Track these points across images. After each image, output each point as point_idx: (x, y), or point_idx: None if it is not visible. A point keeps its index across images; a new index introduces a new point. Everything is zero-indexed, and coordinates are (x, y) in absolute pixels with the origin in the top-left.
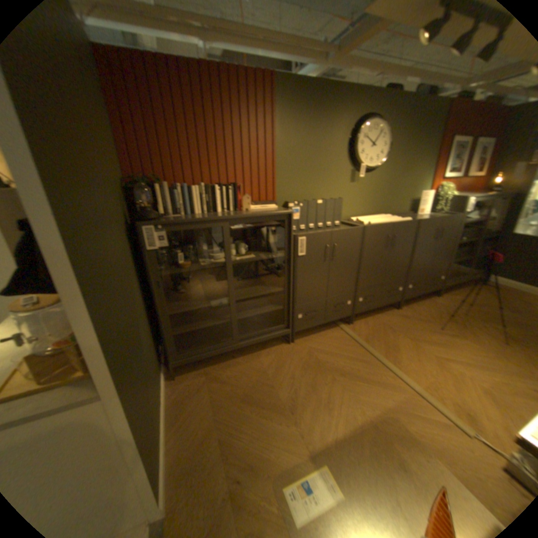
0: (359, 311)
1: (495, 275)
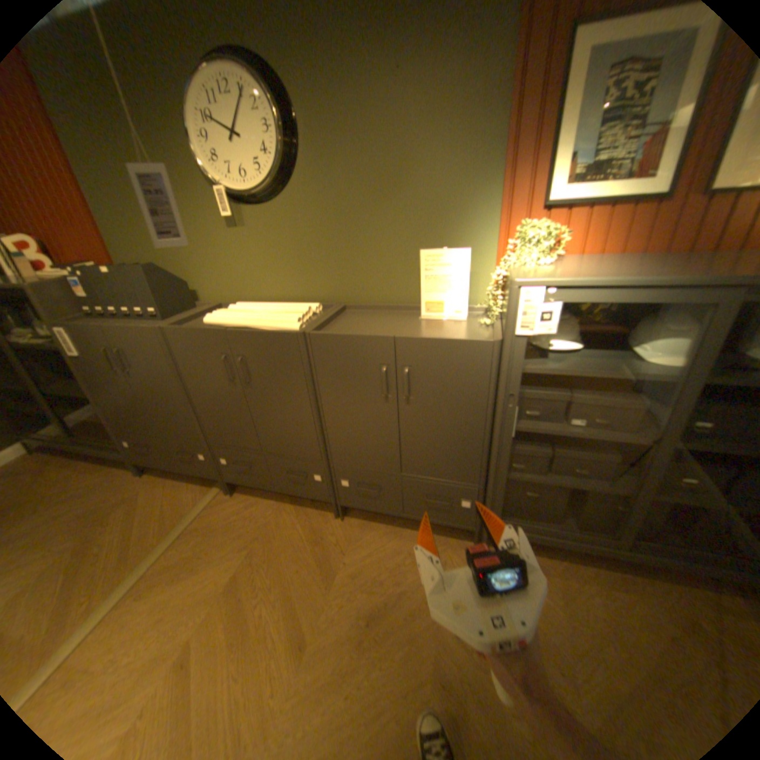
0: (231, 480)
1: None
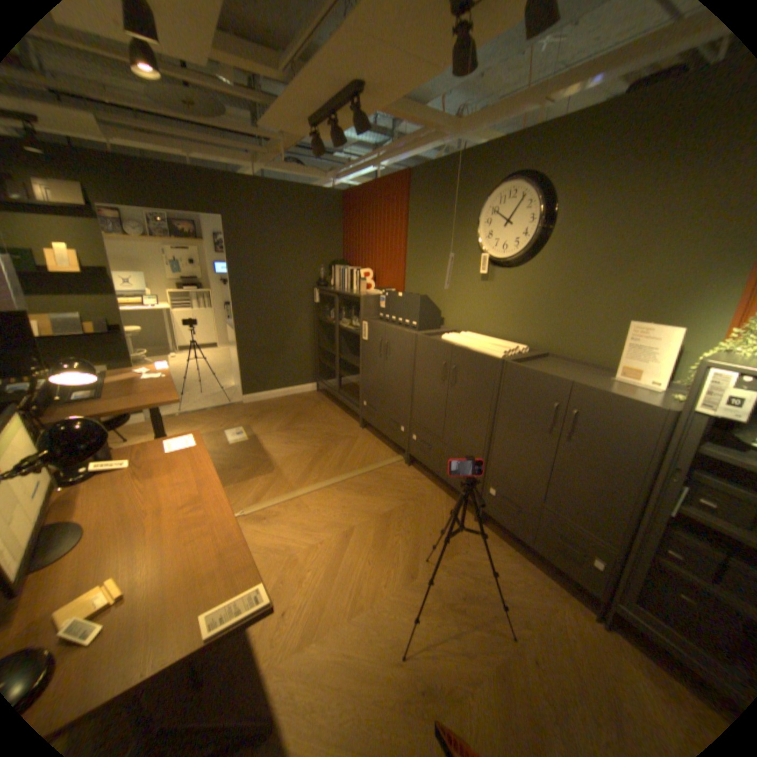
0: (414, 454)
1: None
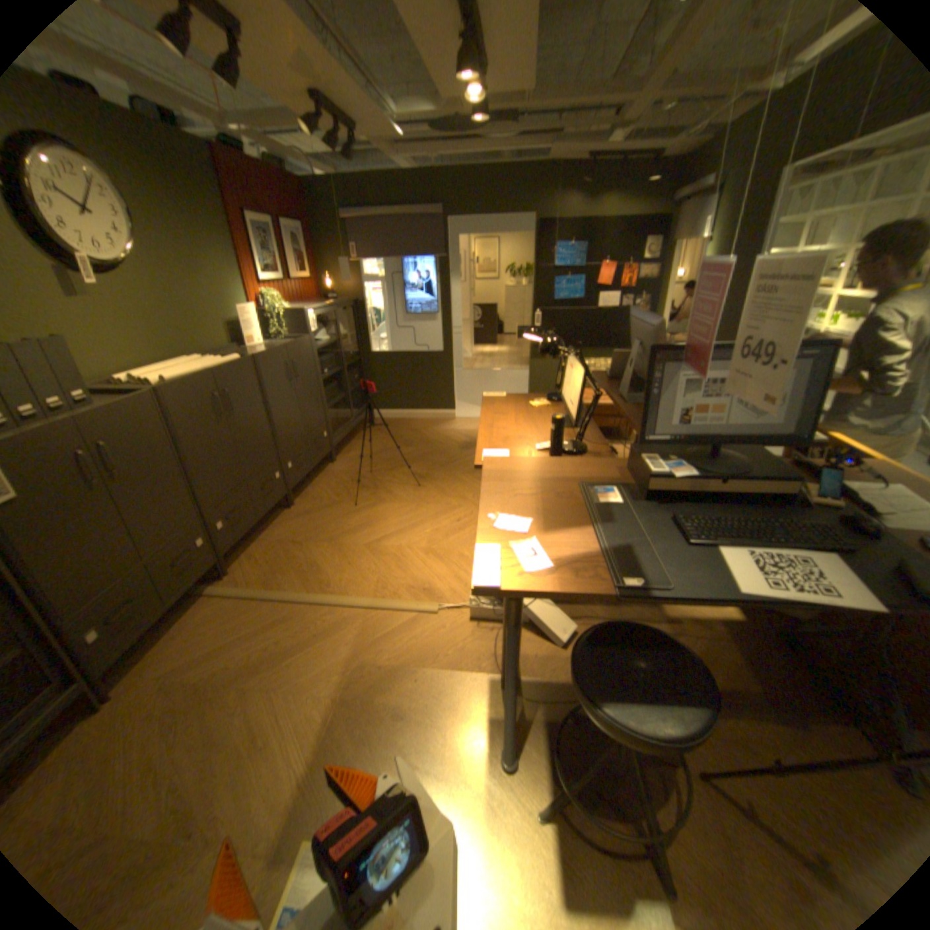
0: (228, 546)
1: (377, 410)
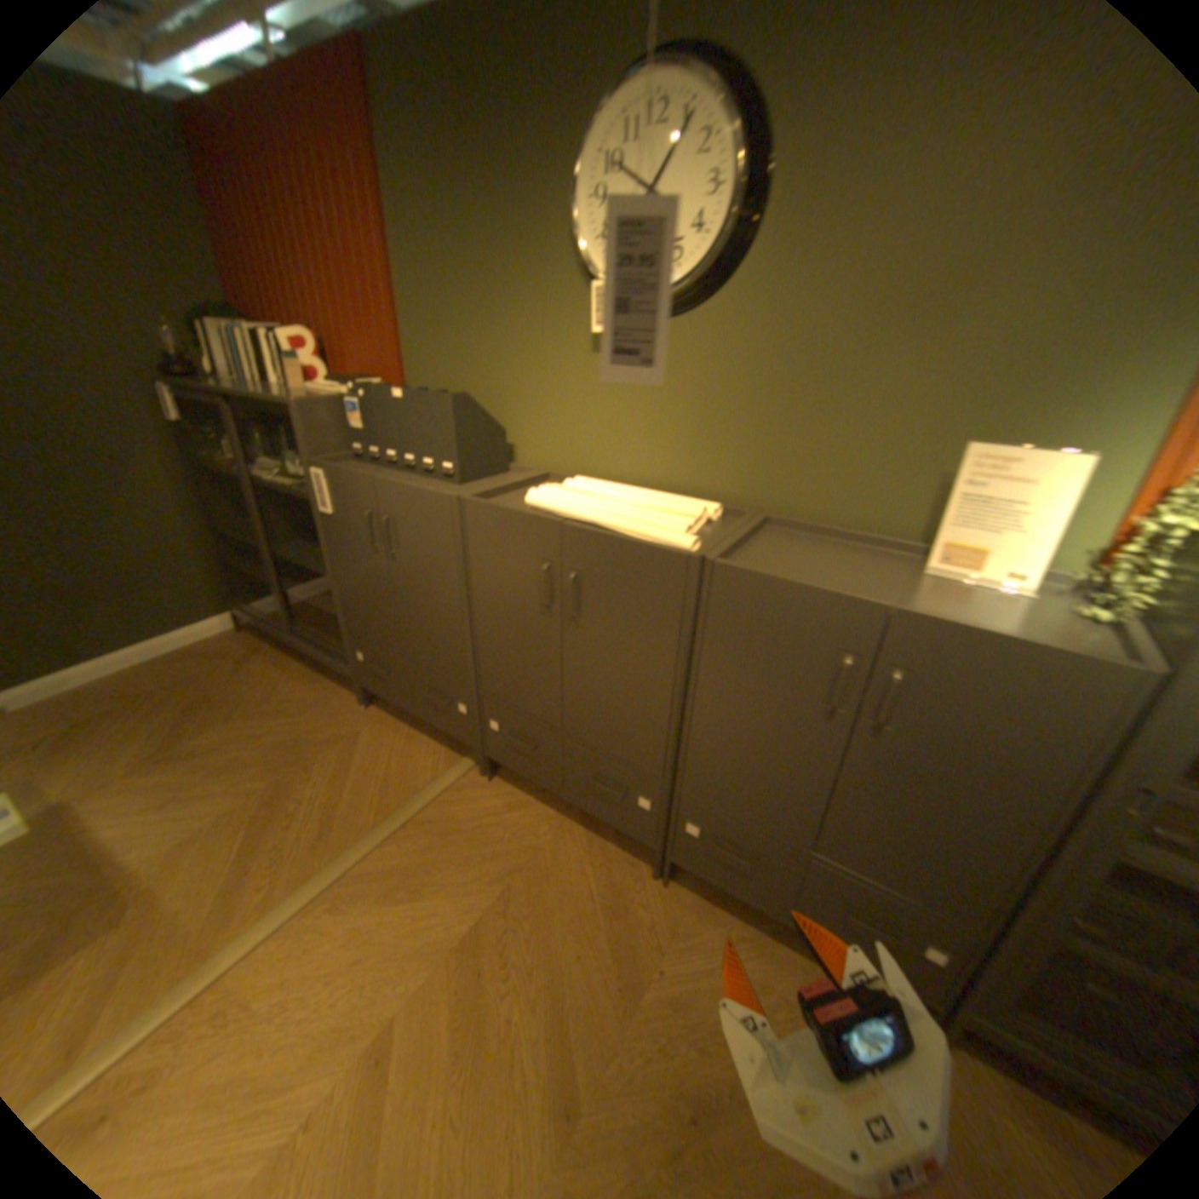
0: (498, 758)
1: None
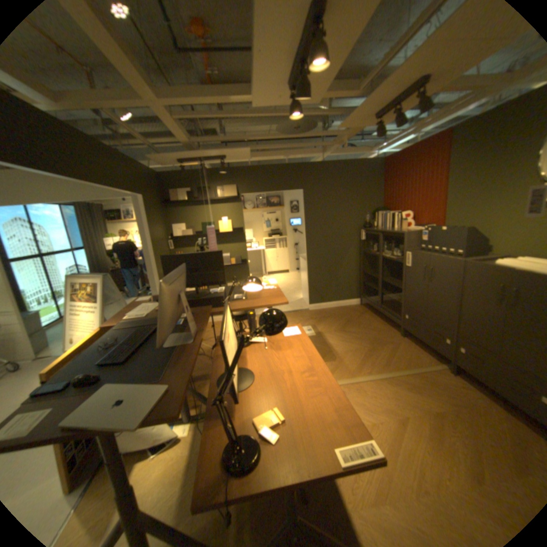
0: (462, 366)
1: None
